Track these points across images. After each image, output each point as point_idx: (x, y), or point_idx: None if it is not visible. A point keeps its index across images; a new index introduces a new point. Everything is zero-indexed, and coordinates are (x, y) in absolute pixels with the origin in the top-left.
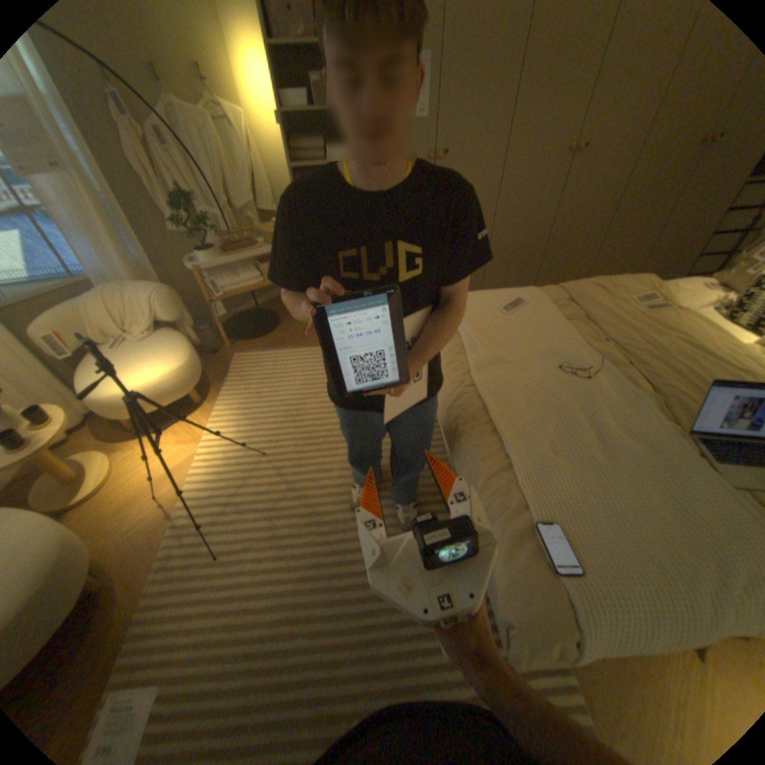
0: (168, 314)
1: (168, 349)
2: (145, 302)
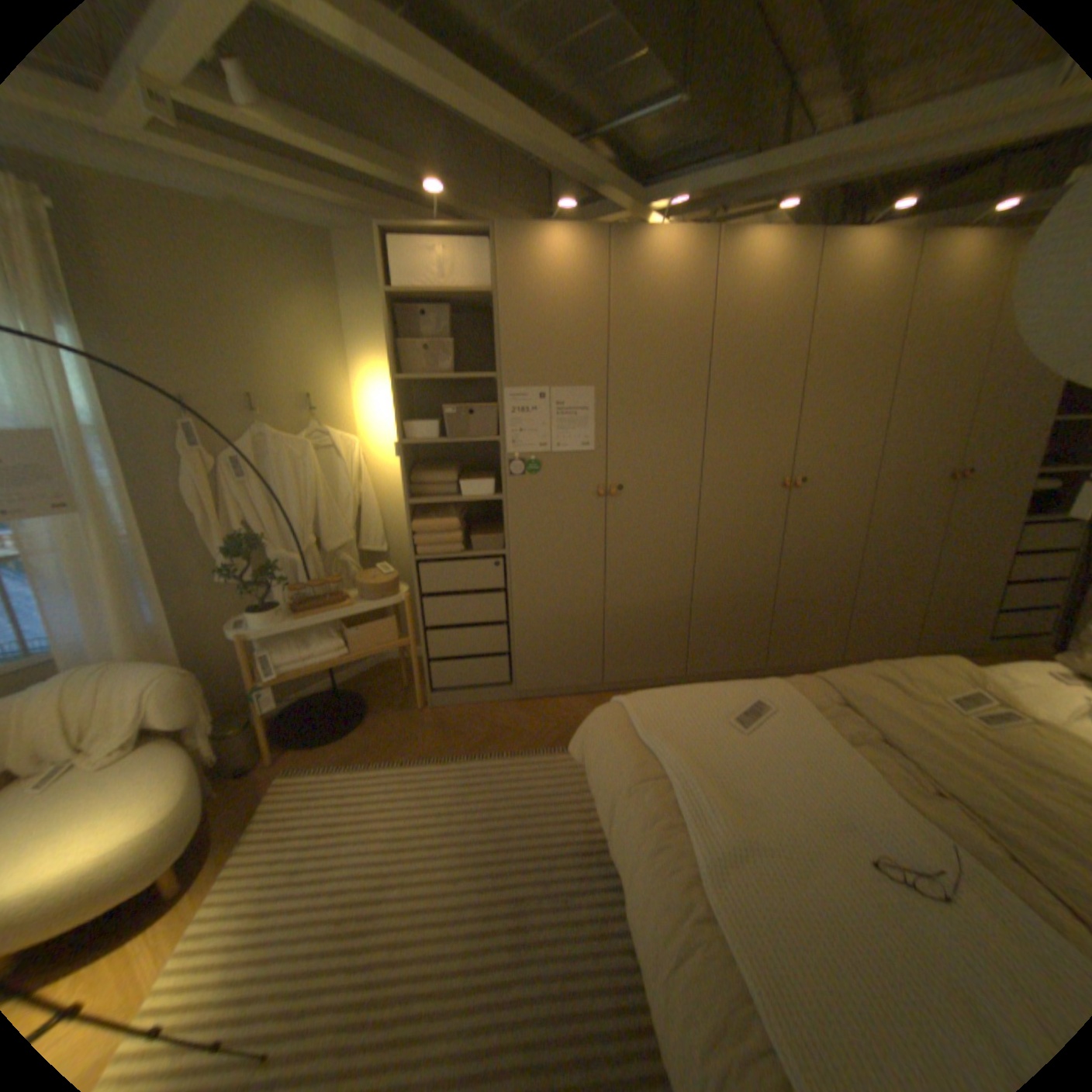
0: (171, 718)
1: (146, 788)
2: (136, 698)
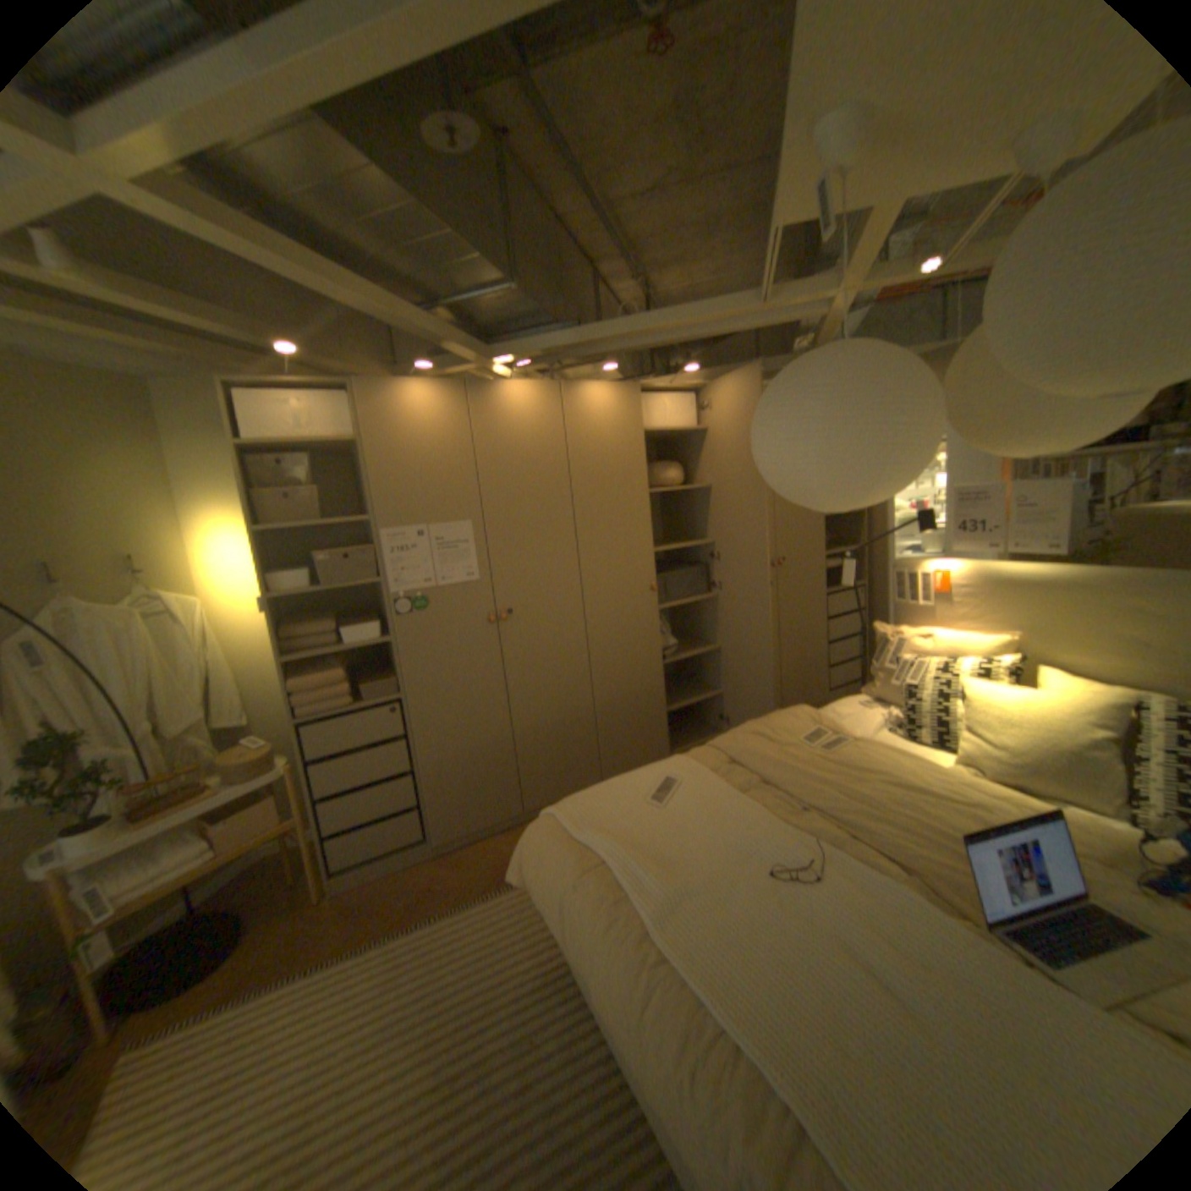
0: None
1: None
2: None
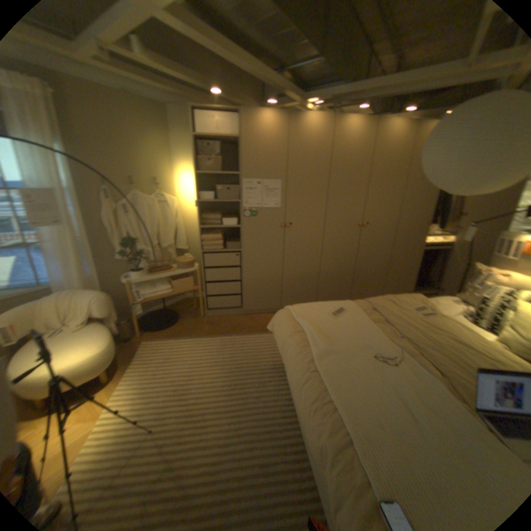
0: (100, 313)
1: (92, 340)
2: (85, 305)
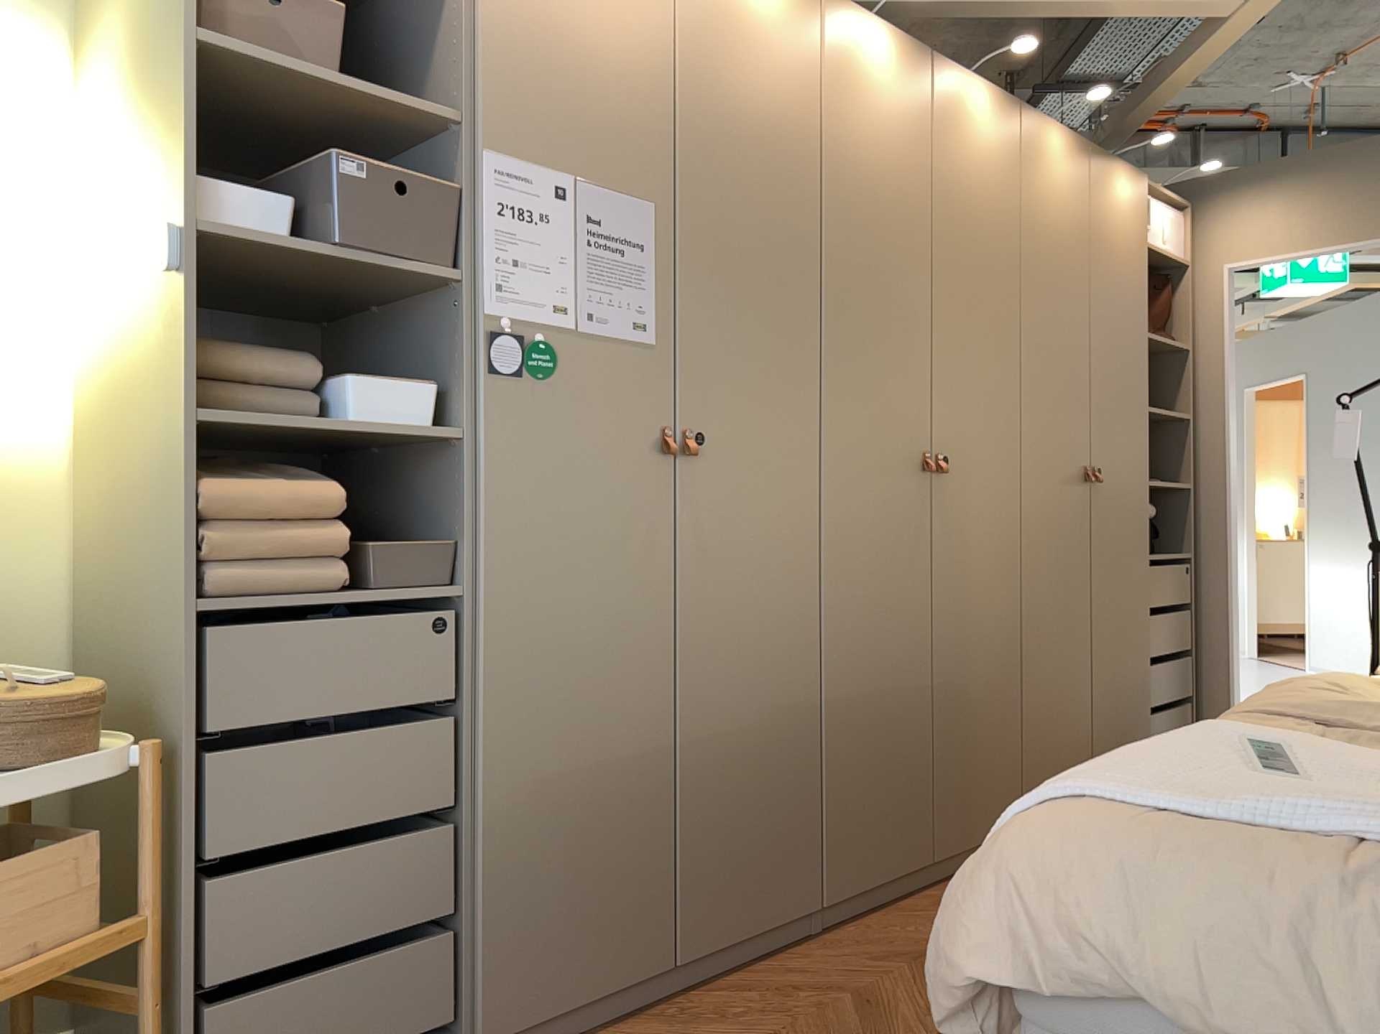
0: None
1: None
2: None
